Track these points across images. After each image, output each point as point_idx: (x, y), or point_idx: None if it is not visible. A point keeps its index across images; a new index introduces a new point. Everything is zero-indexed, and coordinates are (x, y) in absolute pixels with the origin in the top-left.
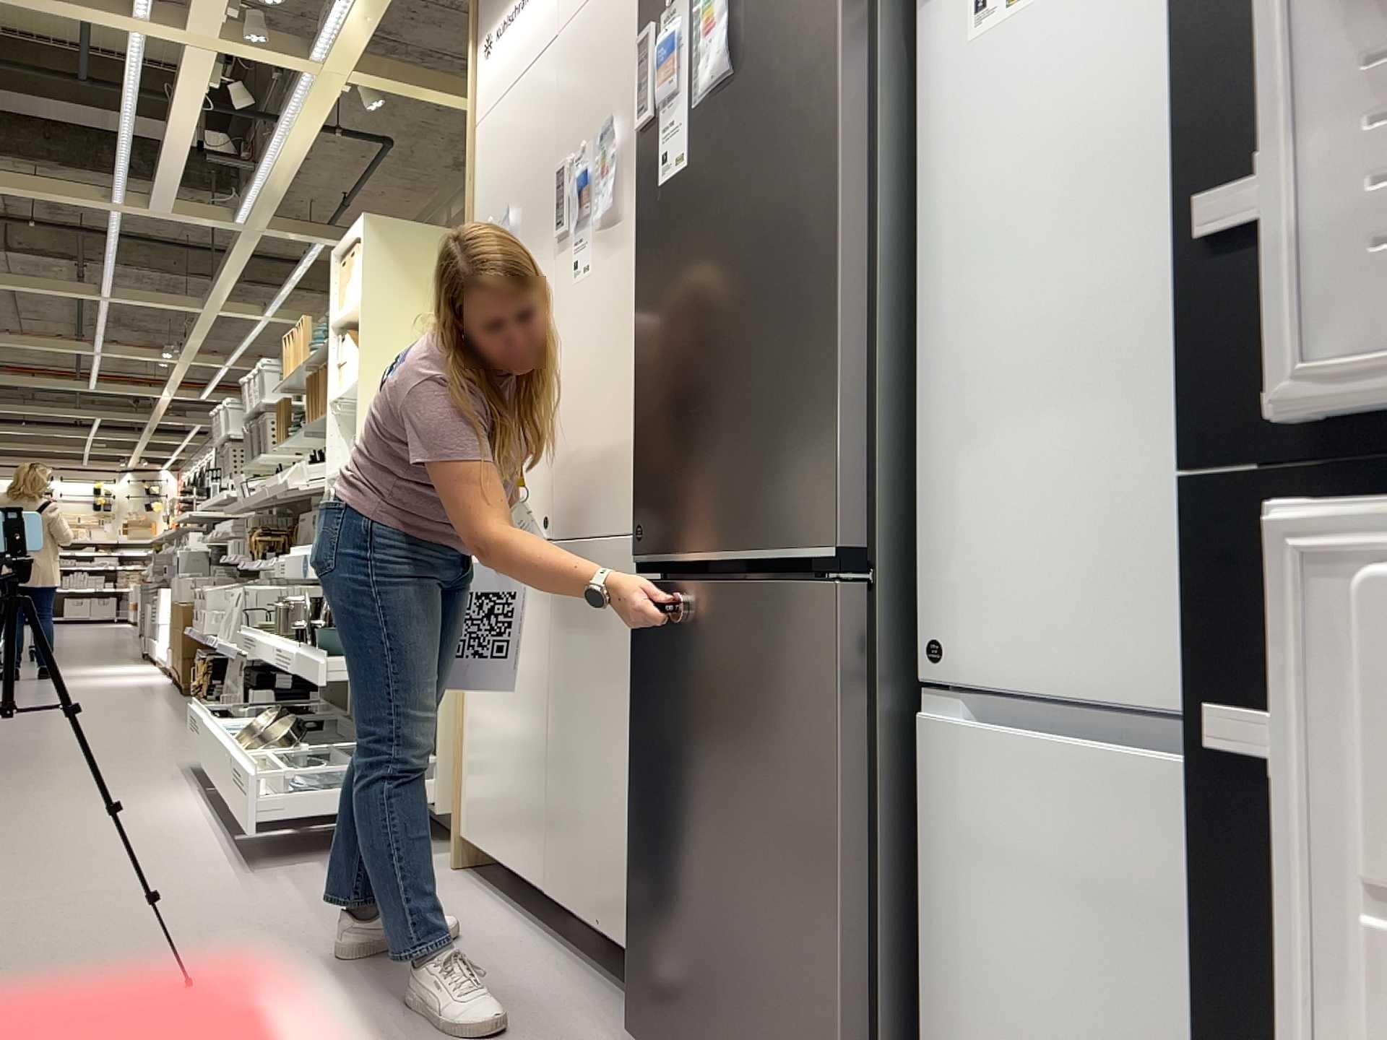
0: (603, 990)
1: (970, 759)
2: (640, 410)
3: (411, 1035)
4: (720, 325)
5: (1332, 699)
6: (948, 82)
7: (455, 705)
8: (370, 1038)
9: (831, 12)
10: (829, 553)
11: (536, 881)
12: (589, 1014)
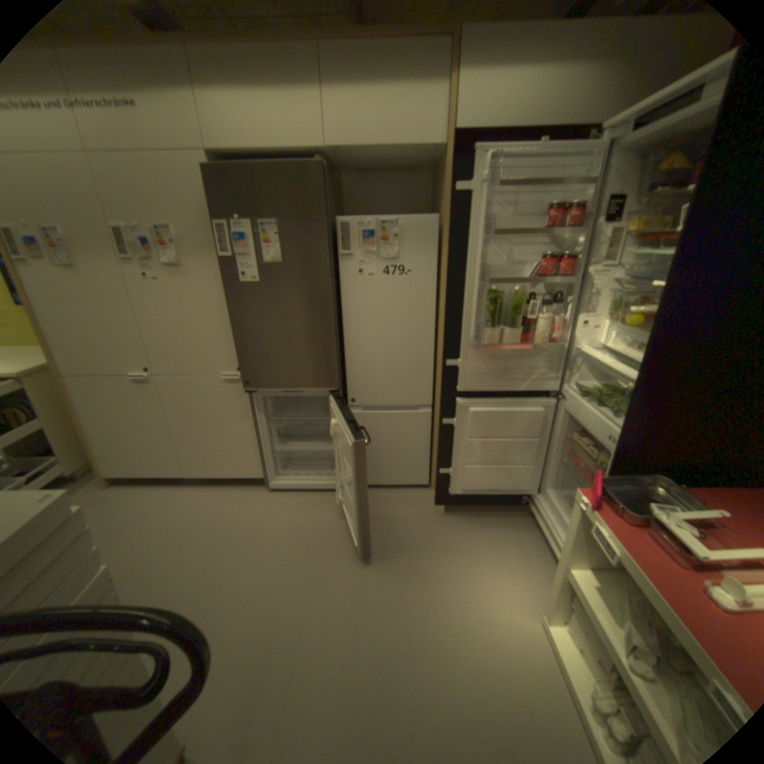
0: (230, 489)
1: (361, 416)
2: (241, 348)
3: (204, 530)
4: (285, 332)
5: (458, 417)
6: (349, 284)
7: (81, 437)
8: (195, 539)
9: (326, 264)
10: (334, 388)
11: (176, 475)
12: (238, 496)
